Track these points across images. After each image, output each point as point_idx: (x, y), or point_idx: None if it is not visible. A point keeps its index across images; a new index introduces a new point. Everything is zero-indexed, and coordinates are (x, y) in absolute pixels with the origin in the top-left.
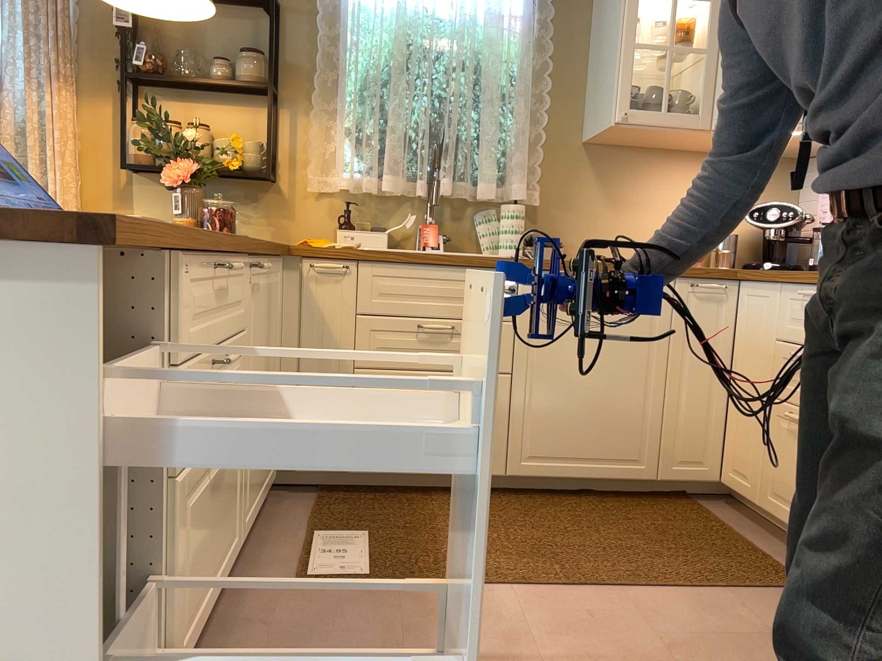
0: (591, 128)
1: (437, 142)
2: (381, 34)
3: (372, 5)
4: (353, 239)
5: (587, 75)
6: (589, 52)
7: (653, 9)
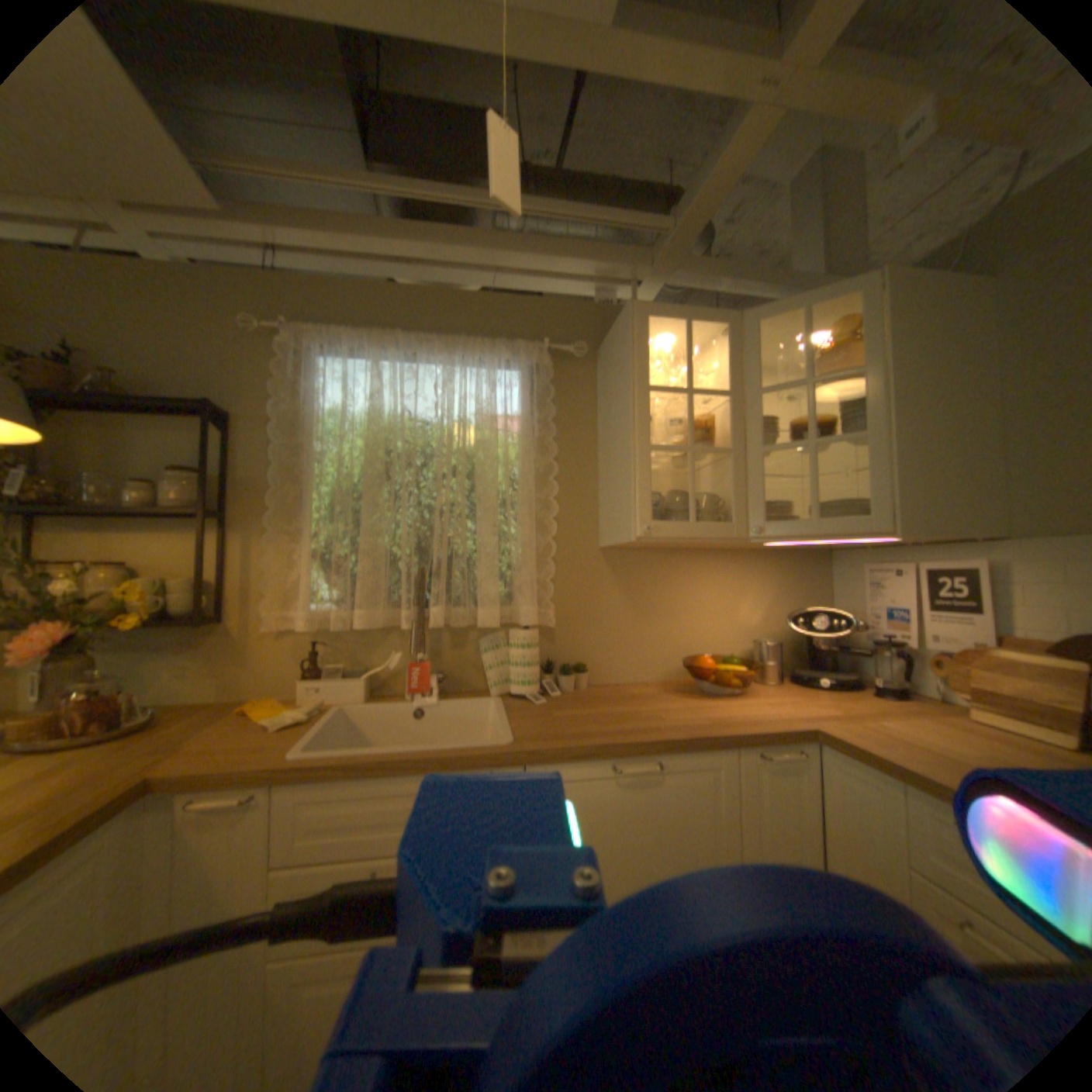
0: (607, 536)
1: (430, 562)
2: (356, 441)
3: (343, 410)
4: (321, 694)
5: (598, 476)
6: (598, 452)
7: (662, 405)
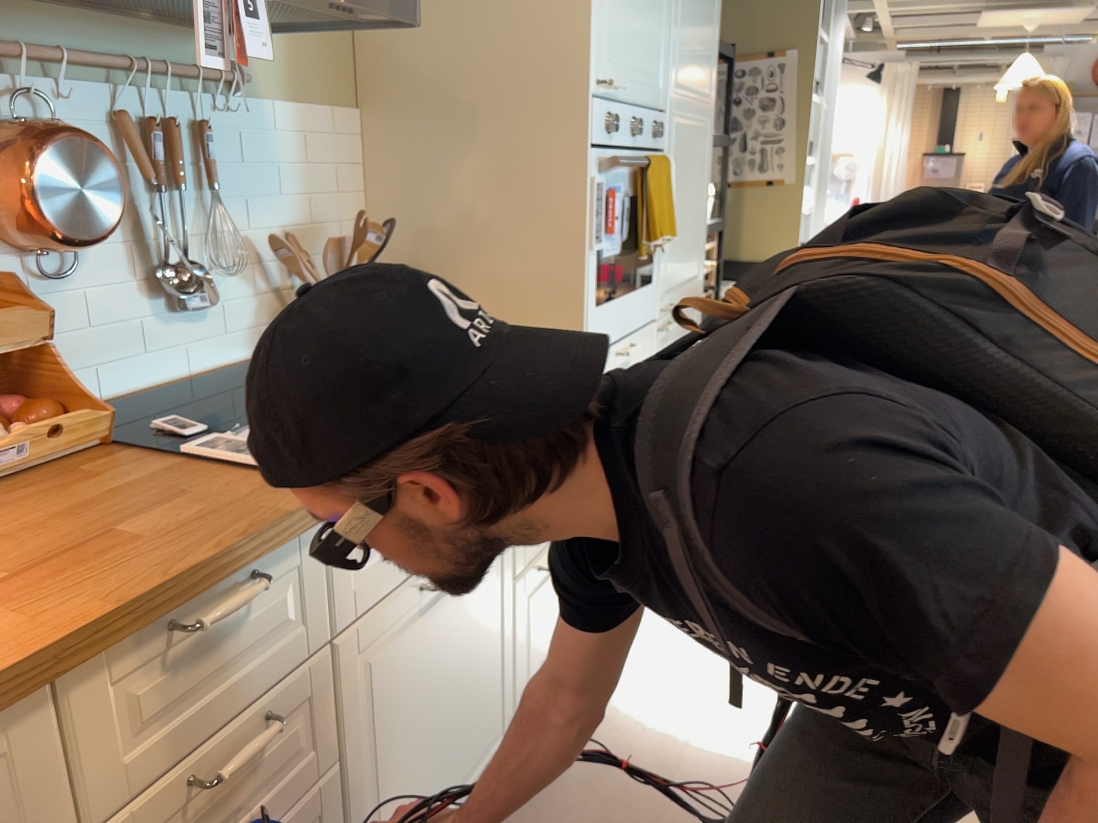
0: None
1: None
2: None
3: None
4: None
5: None
6: None
7: None
